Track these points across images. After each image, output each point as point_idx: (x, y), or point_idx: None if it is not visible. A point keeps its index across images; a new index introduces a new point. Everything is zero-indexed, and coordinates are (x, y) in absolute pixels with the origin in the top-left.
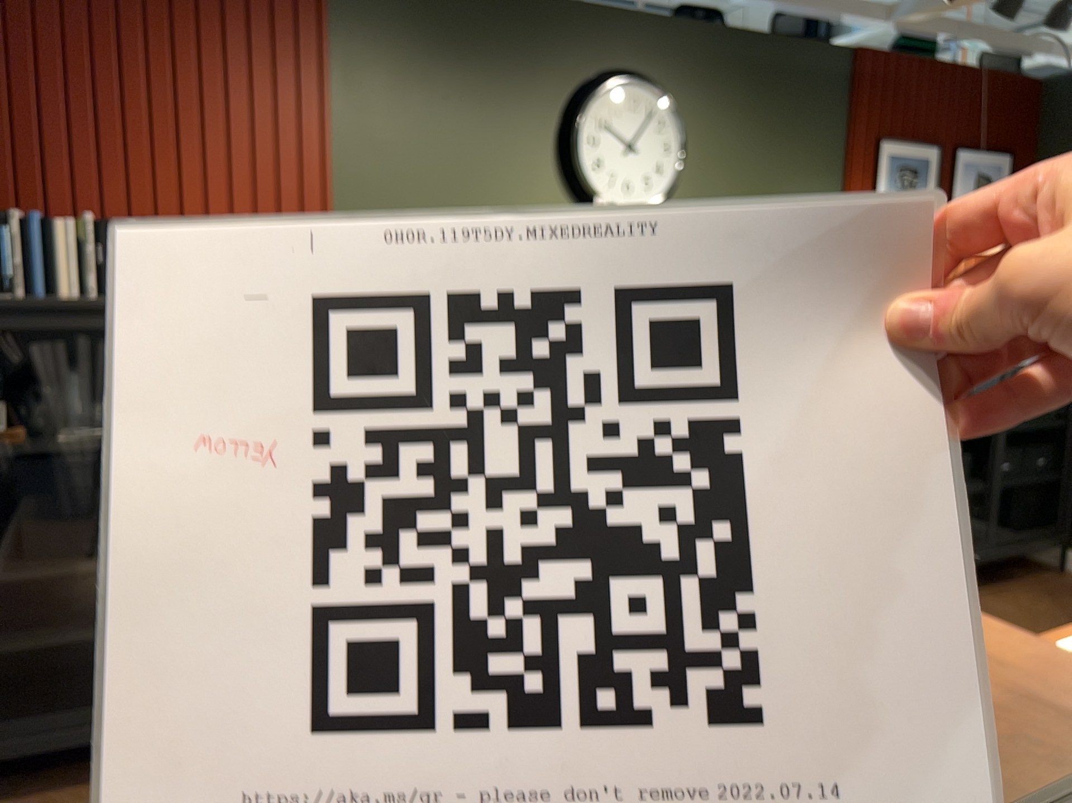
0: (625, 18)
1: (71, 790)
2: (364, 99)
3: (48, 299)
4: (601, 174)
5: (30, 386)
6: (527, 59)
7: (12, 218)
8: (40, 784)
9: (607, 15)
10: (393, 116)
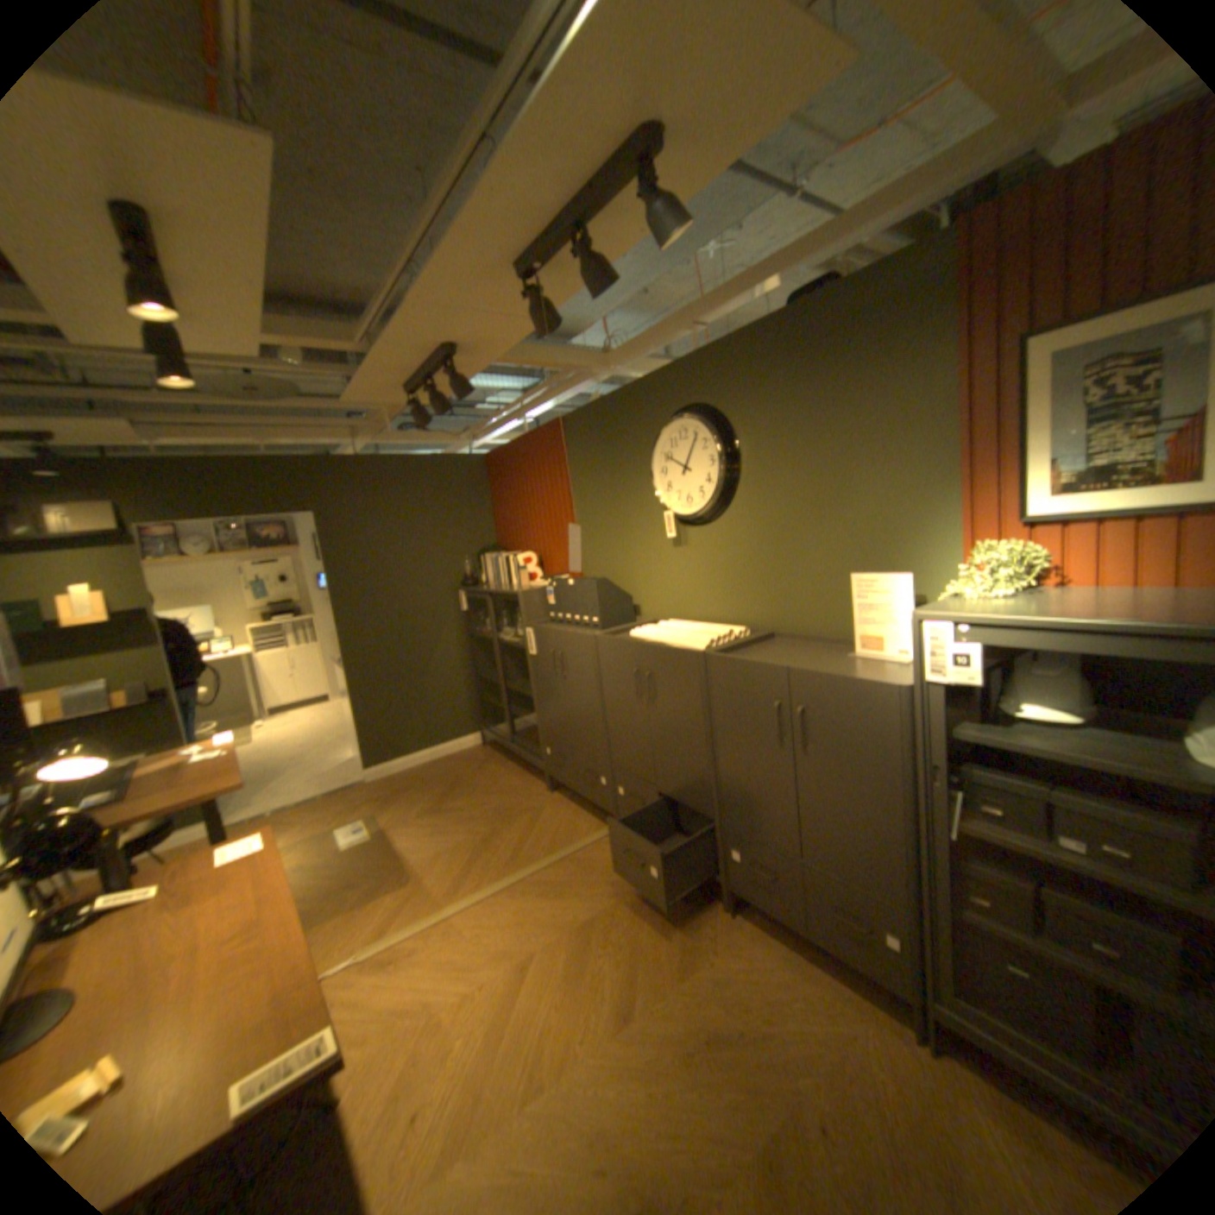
0: (682, 365)
1: (502, 758)
2: (580, 480)
3: (498, 586)
4: (671, 494)
5: (508, 615)
6: (634, 427)
7: (492, 558)
8: (506, 752)
9: (671, 370)
10: (589, 486)
